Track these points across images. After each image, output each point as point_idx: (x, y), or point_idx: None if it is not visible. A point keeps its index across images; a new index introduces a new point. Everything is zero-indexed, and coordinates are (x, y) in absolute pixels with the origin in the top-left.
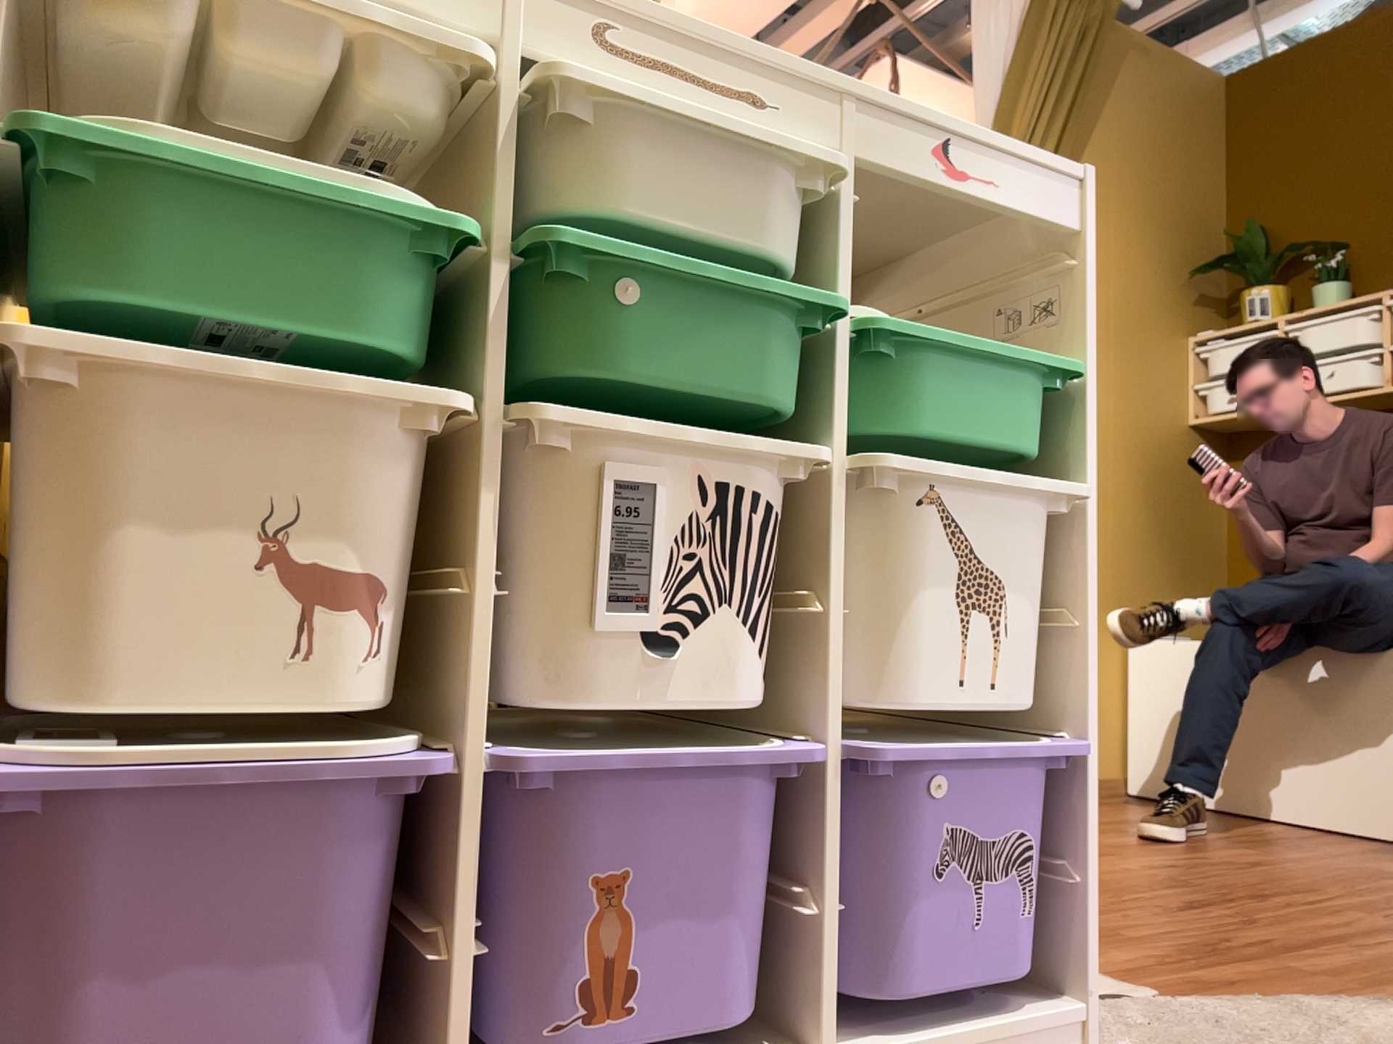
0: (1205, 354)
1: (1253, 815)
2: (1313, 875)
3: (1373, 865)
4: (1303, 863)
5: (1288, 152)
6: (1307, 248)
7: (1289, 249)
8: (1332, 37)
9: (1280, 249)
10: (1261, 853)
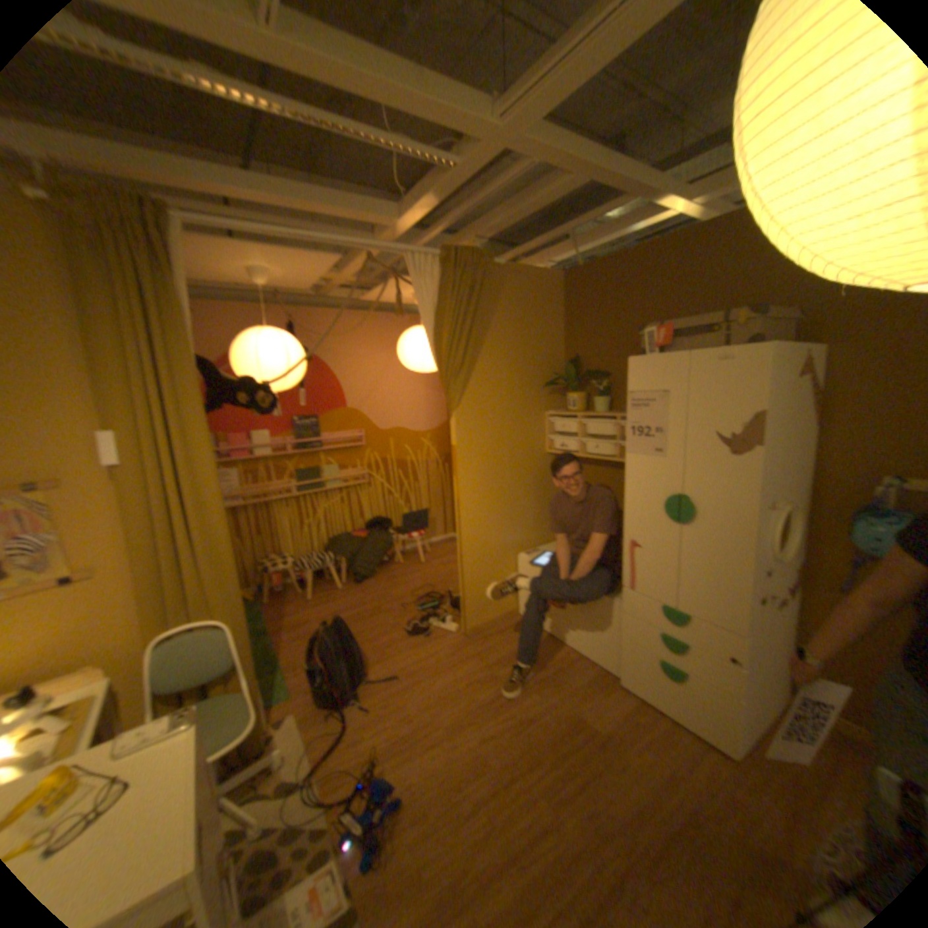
0: (555, 421)
1: (559, 643)
2: (547, 746)
3: (580, 719)
4: (551, 723)
5: (594, 318)
6: (599, 372)
7: (590, 374)
8: (614, 258)
9: (588, 372)
10: (539, 710)
